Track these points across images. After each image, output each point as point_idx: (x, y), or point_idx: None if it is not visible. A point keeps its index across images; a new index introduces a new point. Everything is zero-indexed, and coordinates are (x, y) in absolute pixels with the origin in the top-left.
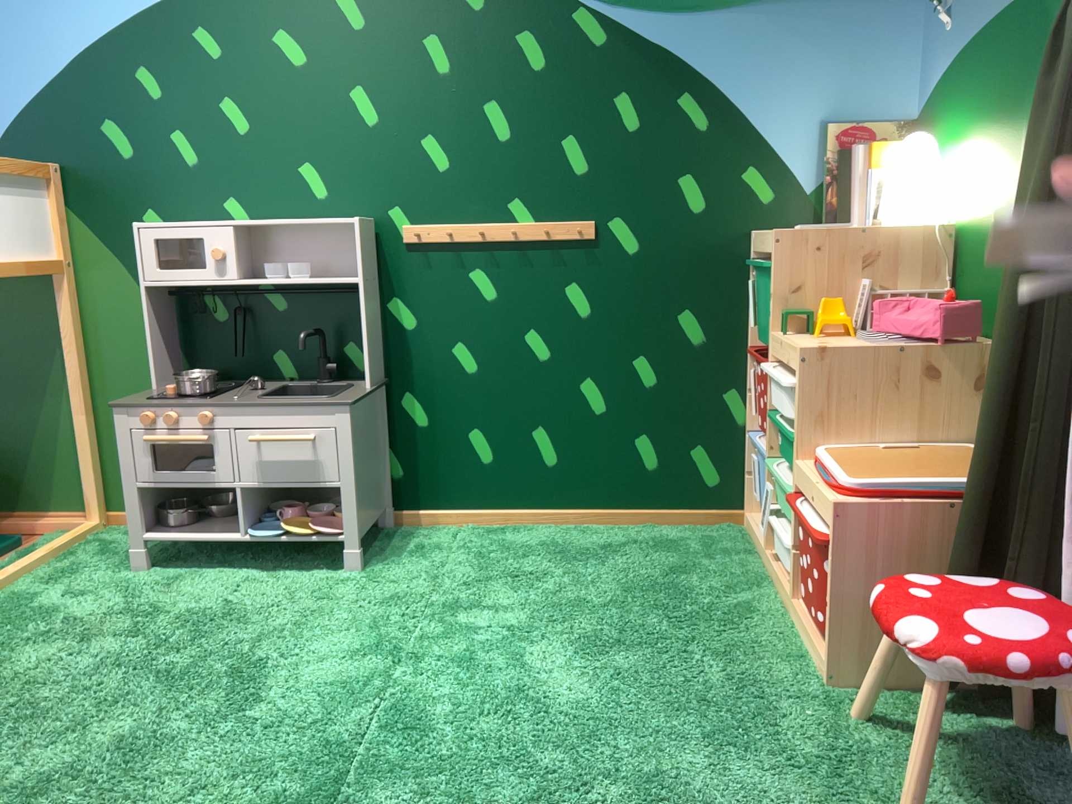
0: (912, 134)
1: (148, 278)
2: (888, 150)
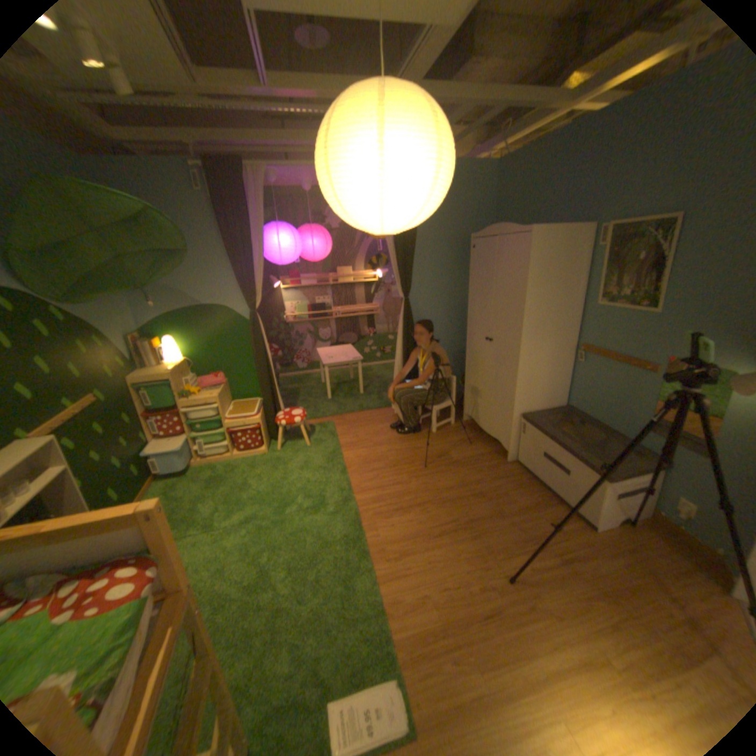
0: (140, 335)
1: None
2: (154, 342)
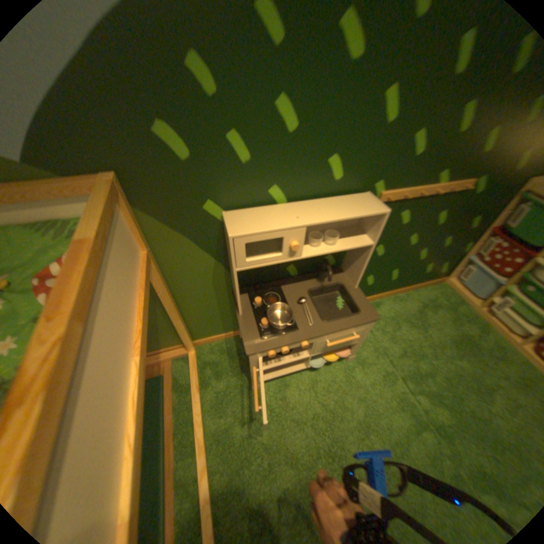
0: None
1: (239, 267)
2: None
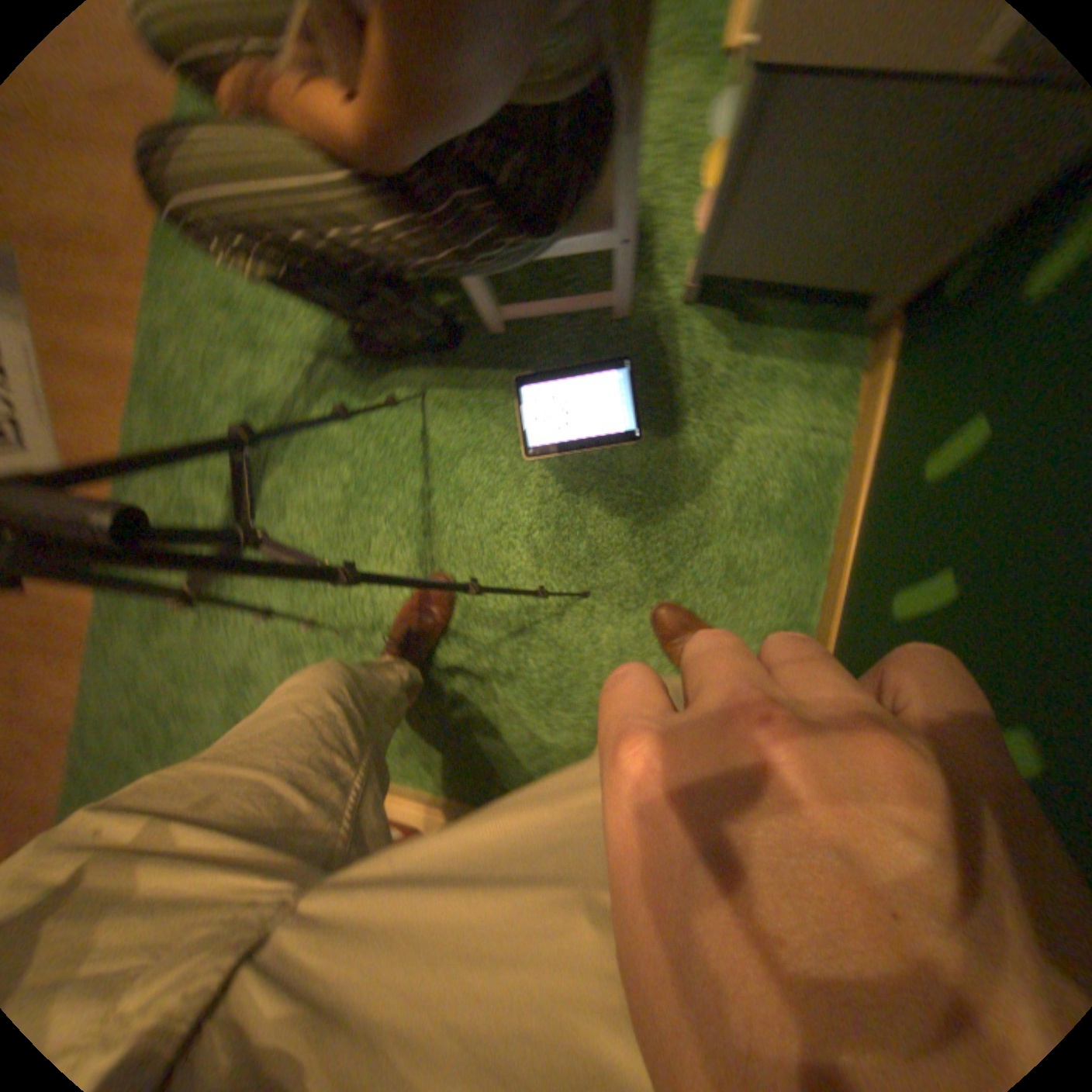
0: None
1: None
2: None
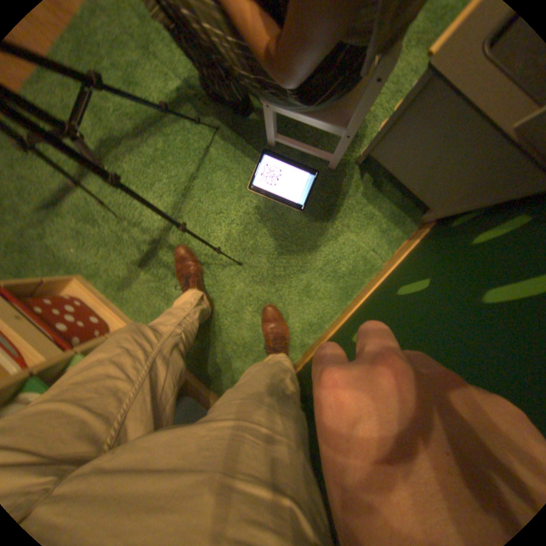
0: None
1: None
2: None
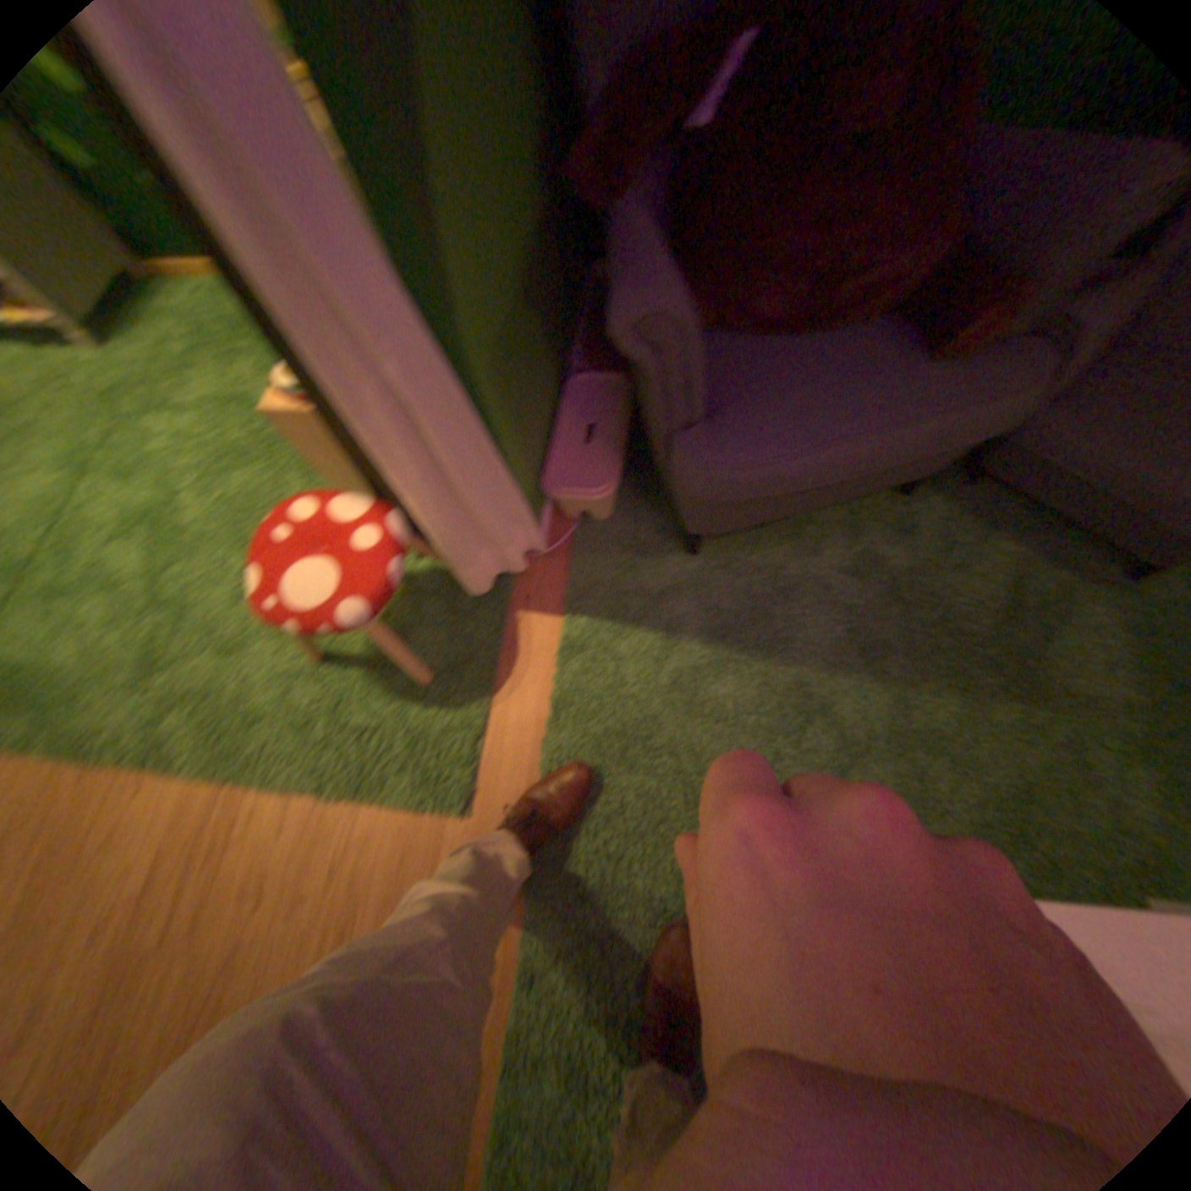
0: None
1: None
2: None
